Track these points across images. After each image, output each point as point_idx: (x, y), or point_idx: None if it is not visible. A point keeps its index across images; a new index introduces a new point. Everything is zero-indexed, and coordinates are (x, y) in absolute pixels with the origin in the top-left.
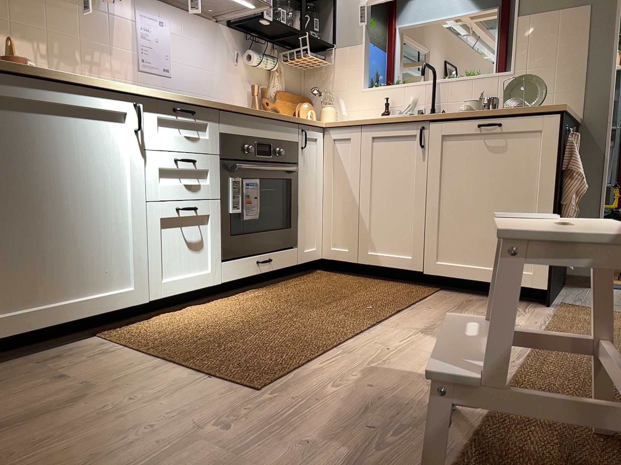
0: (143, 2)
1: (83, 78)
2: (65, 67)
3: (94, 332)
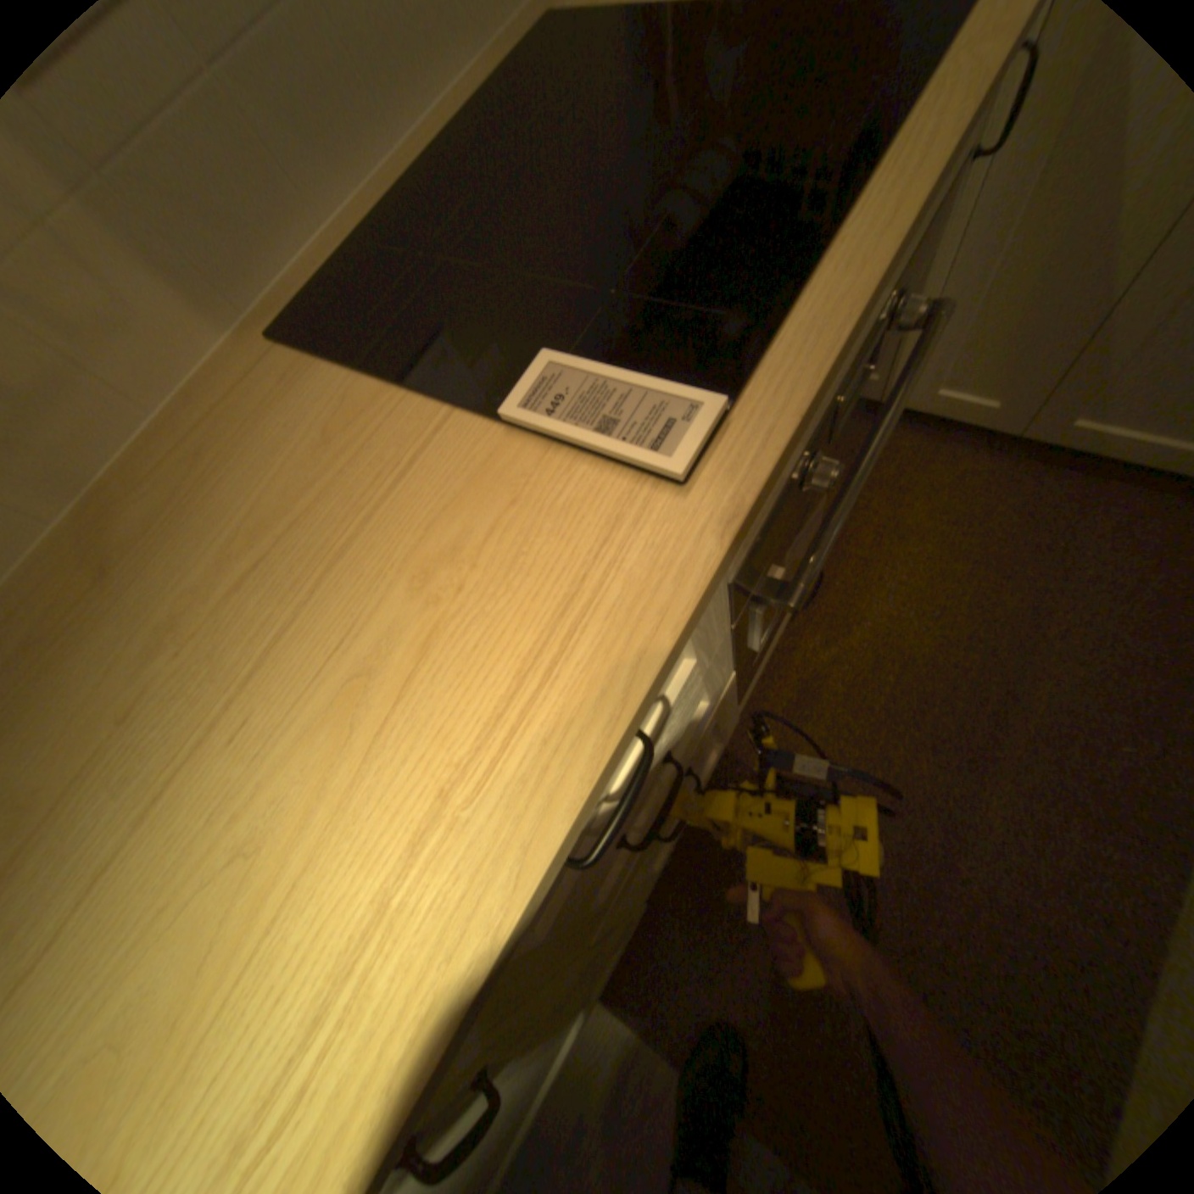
0: None
1: None
2: None
3: None
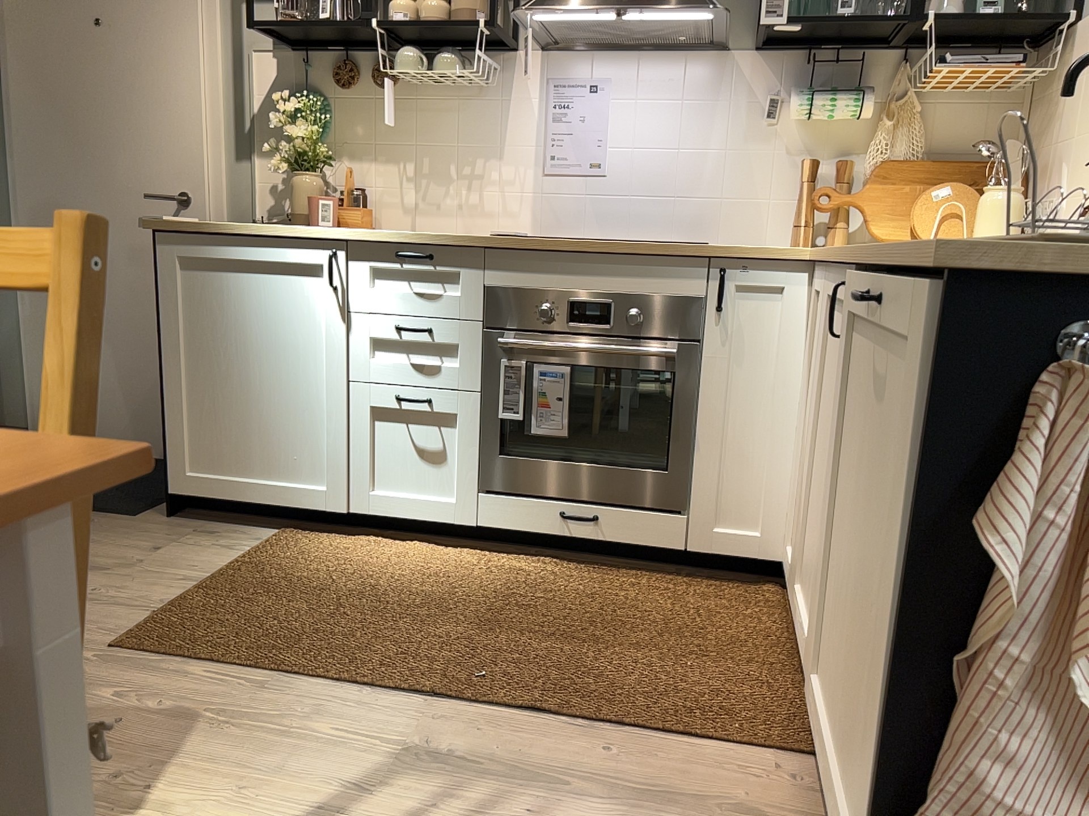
0: (557, 59)
1: (265, 227)
2: (431, 184)
3: (295, 526)
